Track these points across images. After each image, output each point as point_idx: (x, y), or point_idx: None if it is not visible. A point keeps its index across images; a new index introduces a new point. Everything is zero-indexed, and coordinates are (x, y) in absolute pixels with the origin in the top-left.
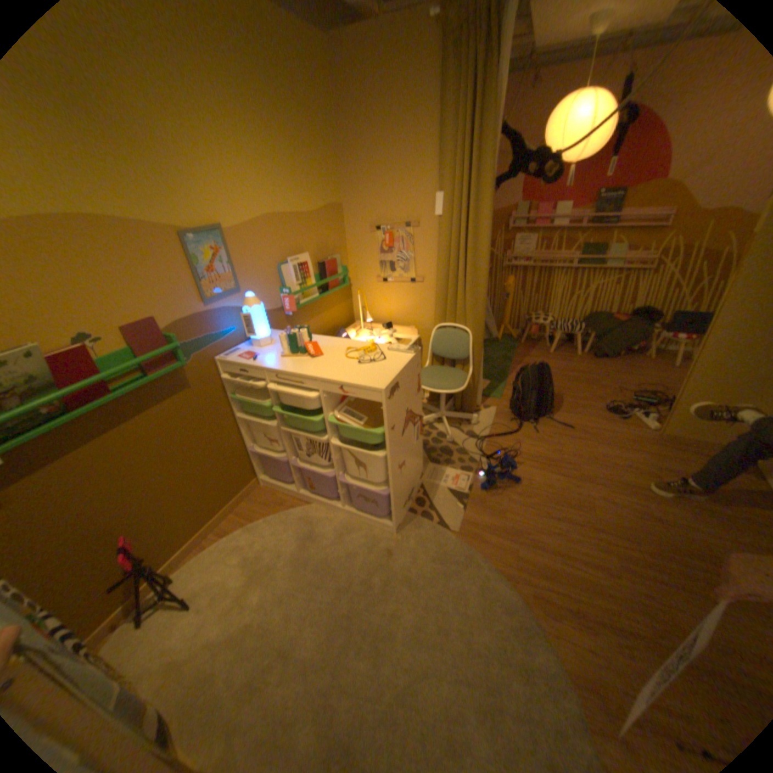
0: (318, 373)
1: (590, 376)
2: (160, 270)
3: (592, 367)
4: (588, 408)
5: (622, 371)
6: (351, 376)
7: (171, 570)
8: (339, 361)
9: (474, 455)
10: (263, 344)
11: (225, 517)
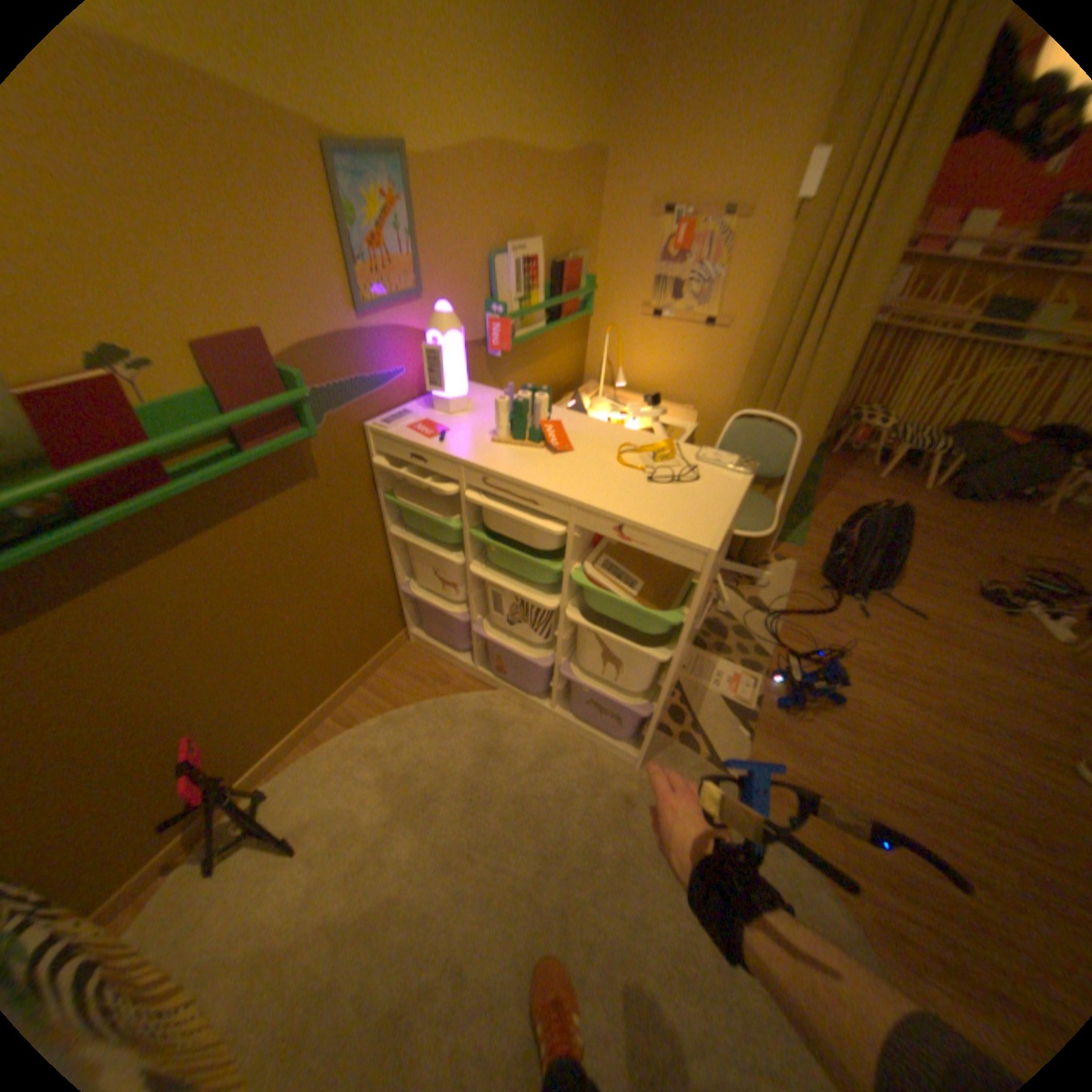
0: (573, 492)
1: (949, 529)
2: (280, 226)
3: (952, 514)
4: (950, 587)
5: (1002, 528)
6: (639, 508)
7: (264, 774)
8: (607, 468)
9: (764, 643)
10: (455, 409)
11: (353, 691)
